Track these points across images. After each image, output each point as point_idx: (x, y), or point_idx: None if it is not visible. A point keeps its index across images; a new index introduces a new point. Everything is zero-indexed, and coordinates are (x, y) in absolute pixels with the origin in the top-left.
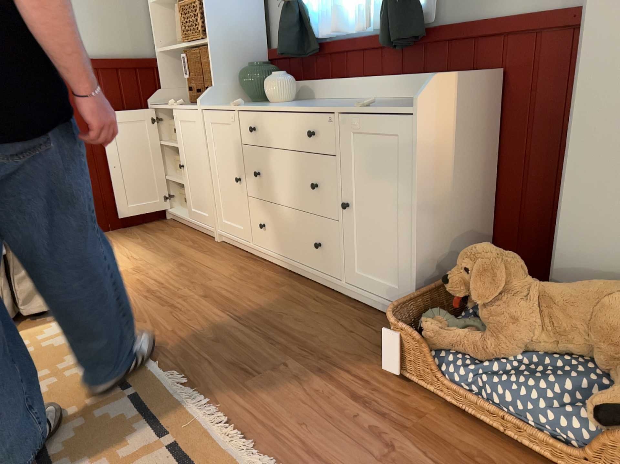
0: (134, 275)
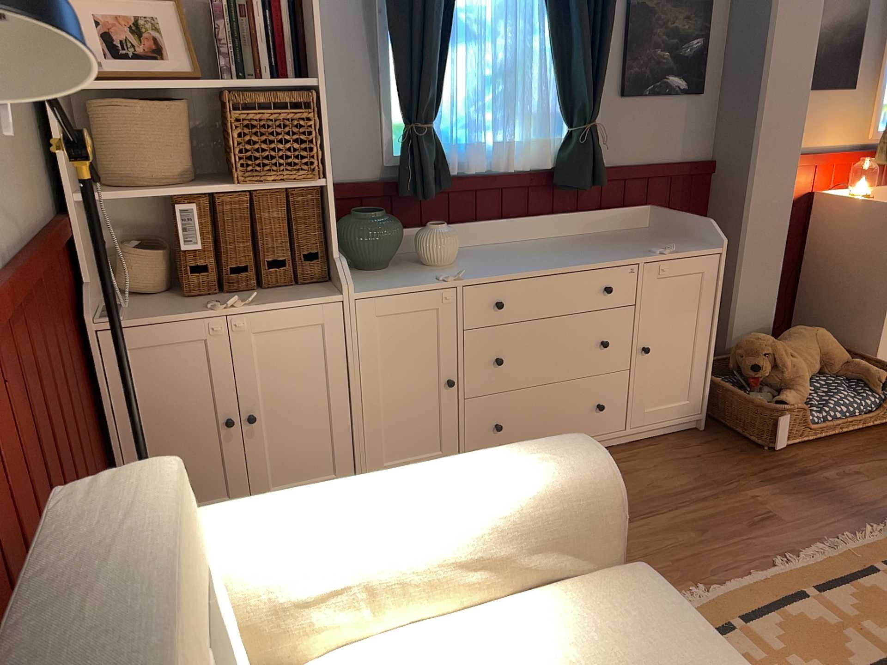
0: None
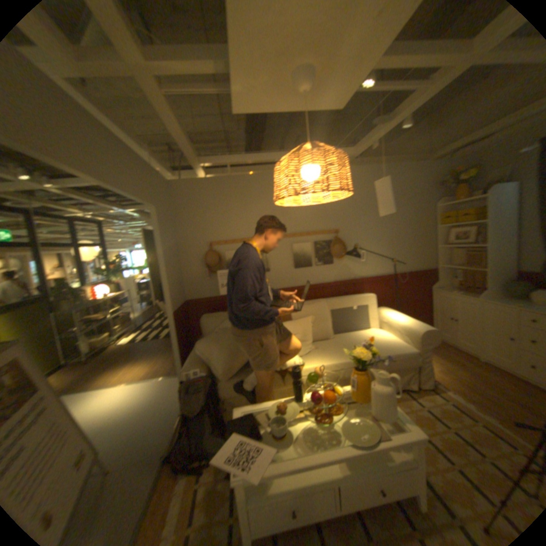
0: (451, 375)
